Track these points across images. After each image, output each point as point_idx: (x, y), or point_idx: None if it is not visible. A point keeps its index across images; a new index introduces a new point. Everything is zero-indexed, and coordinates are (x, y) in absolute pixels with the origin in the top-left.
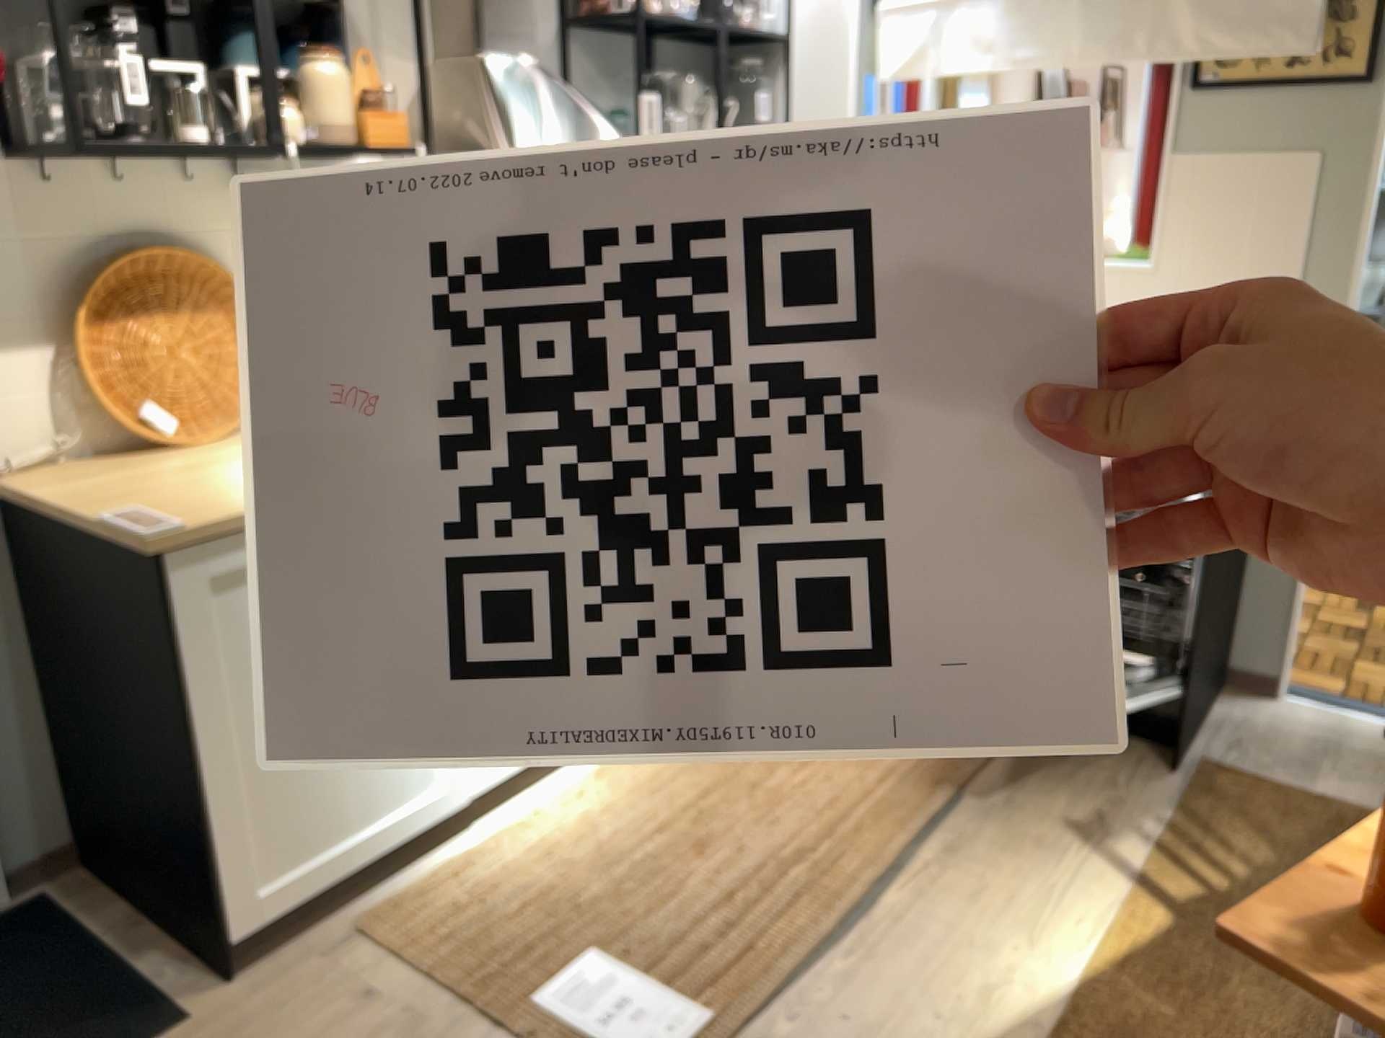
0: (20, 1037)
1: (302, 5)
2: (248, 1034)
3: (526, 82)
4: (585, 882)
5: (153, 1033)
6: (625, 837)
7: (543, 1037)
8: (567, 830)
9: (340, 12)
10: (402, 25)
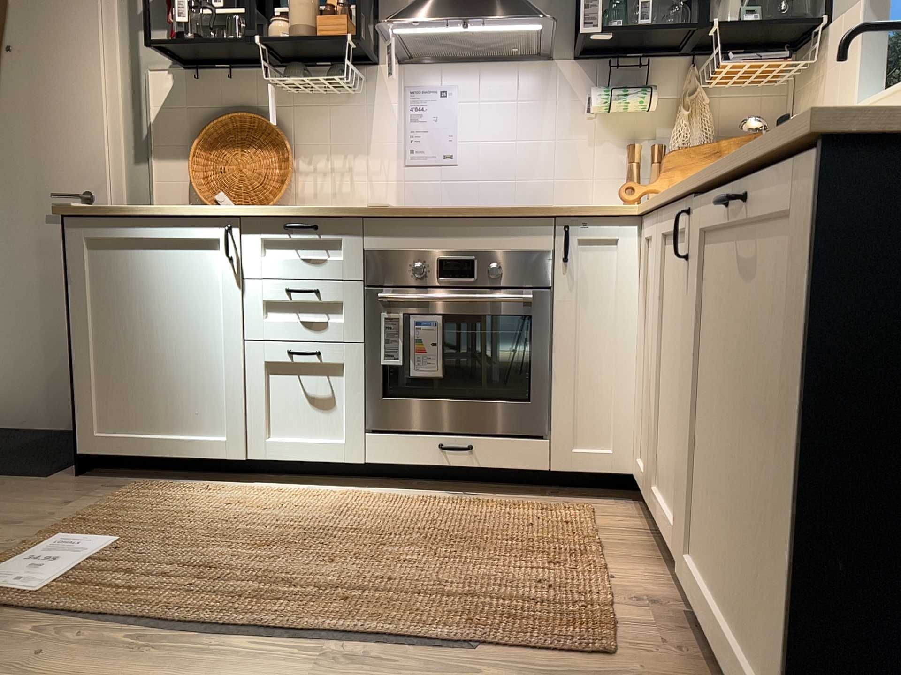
0: (32, 457)
1: None
2: (34, 490)
3: None
4: (200, 523)
5: (34, 475)
6: (266, 521)
7: (19, 551)
8: (264, 504)
9: None
10: None
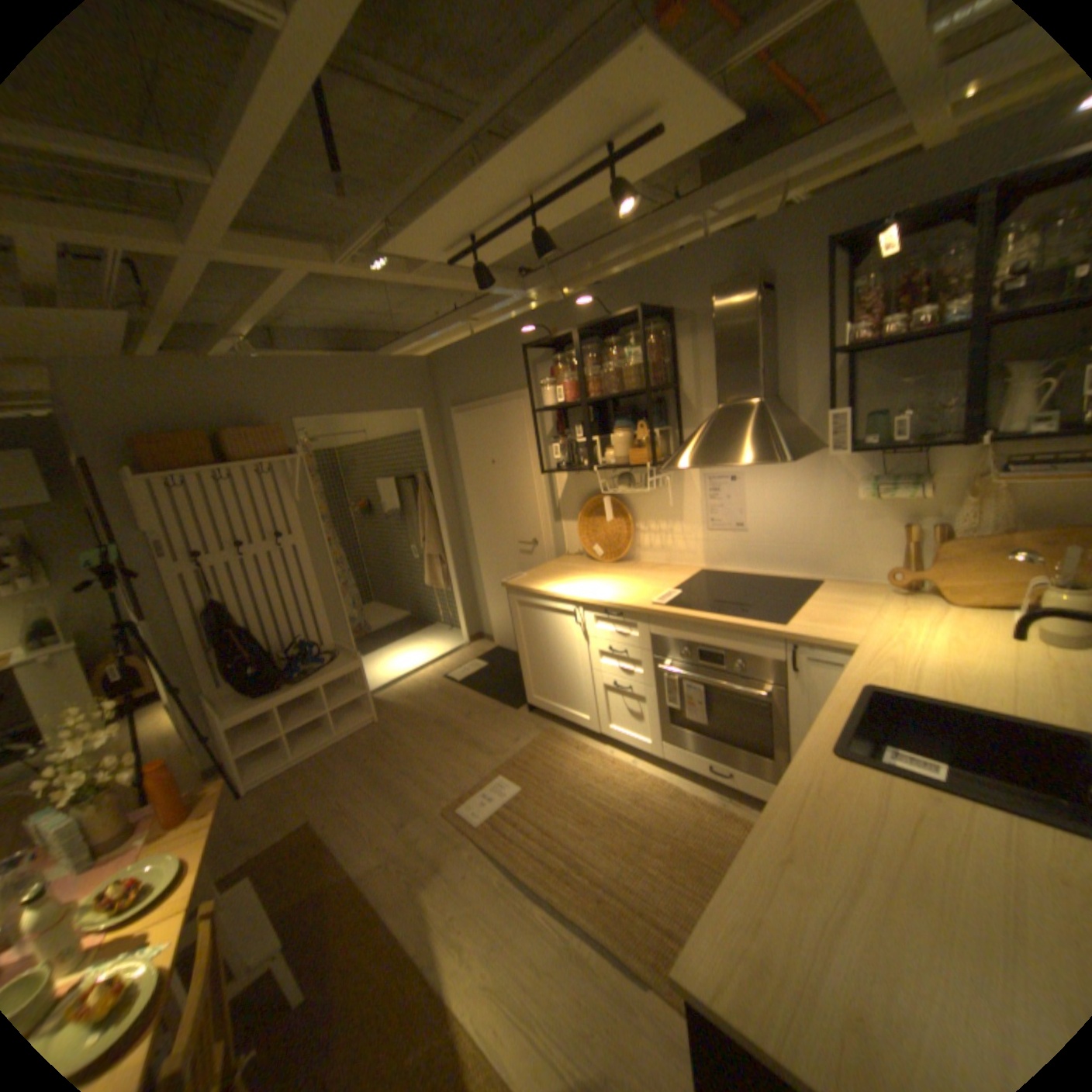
0: (517, 687)
1: (662, 397)
2: (508, 721)
3: (733, 418)
4: (563, 782)
5: (513, 705)
6: (594, 793)
7: (484, 781)
8: (601, 773)
9: (675, 396)
10: (713, 391)
